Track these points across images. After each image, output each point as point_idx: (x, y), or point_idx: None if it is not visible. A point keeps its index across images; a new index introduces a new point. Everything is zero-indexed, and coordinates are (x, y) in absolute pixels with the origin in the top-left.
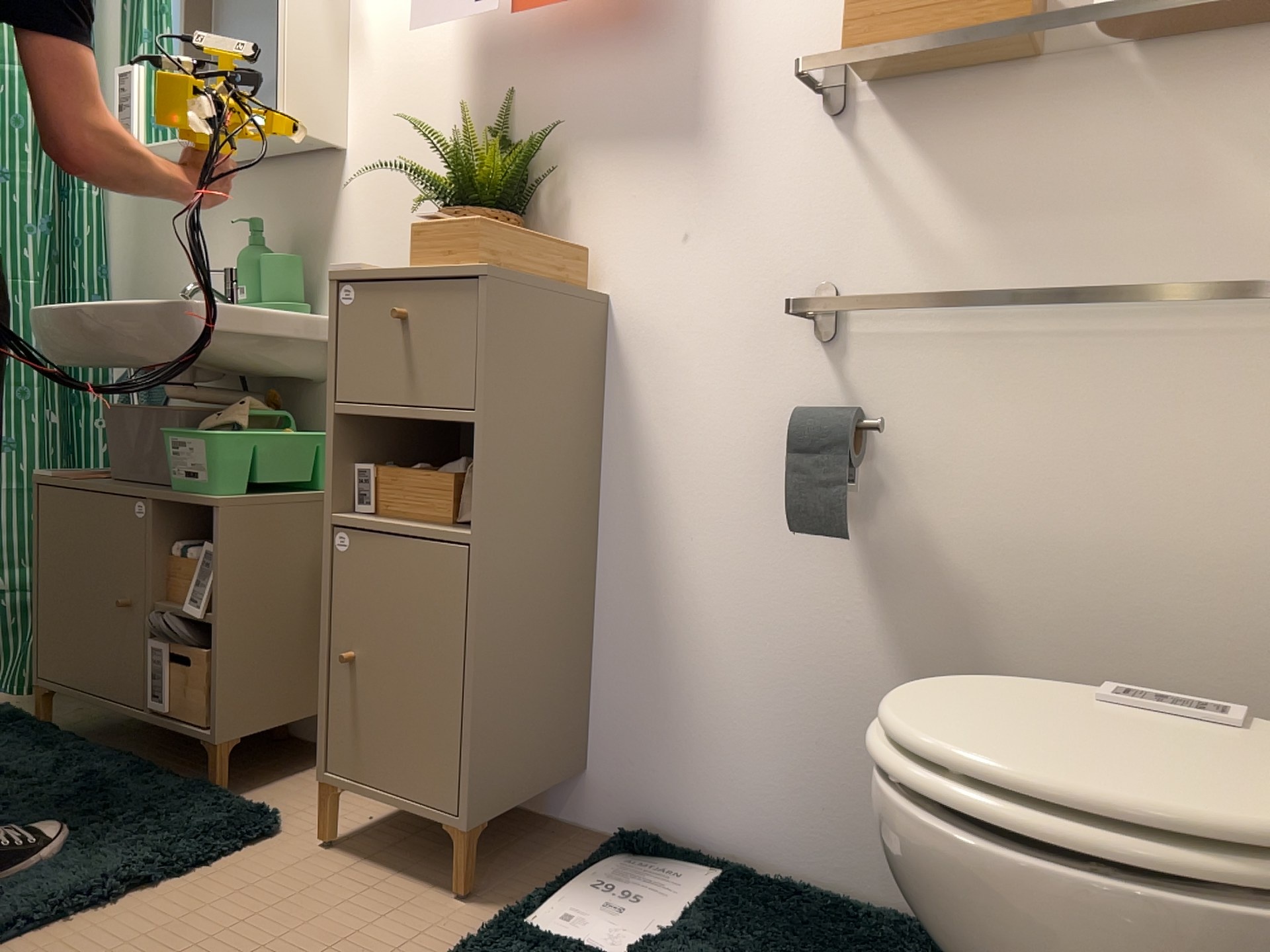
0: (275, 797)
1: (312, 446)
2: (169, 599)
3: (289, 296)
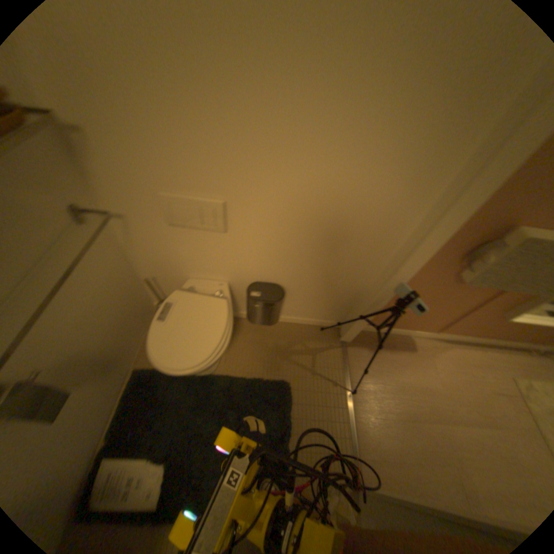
0: None
1: None
2: None
3: None
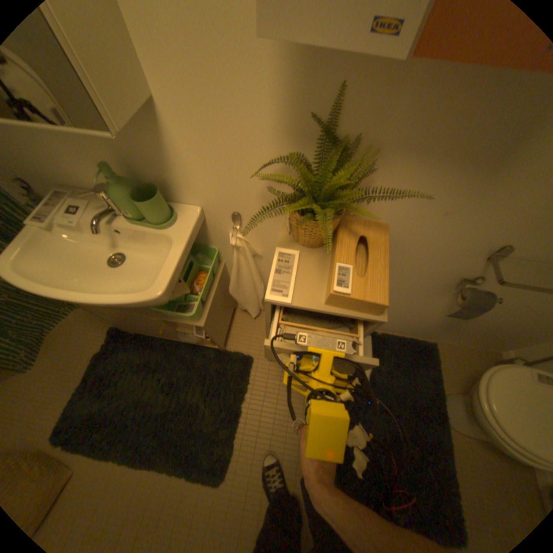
0: (237, 345)
1: (210, 273)
2: (177, 329)
3: (161, 217)
